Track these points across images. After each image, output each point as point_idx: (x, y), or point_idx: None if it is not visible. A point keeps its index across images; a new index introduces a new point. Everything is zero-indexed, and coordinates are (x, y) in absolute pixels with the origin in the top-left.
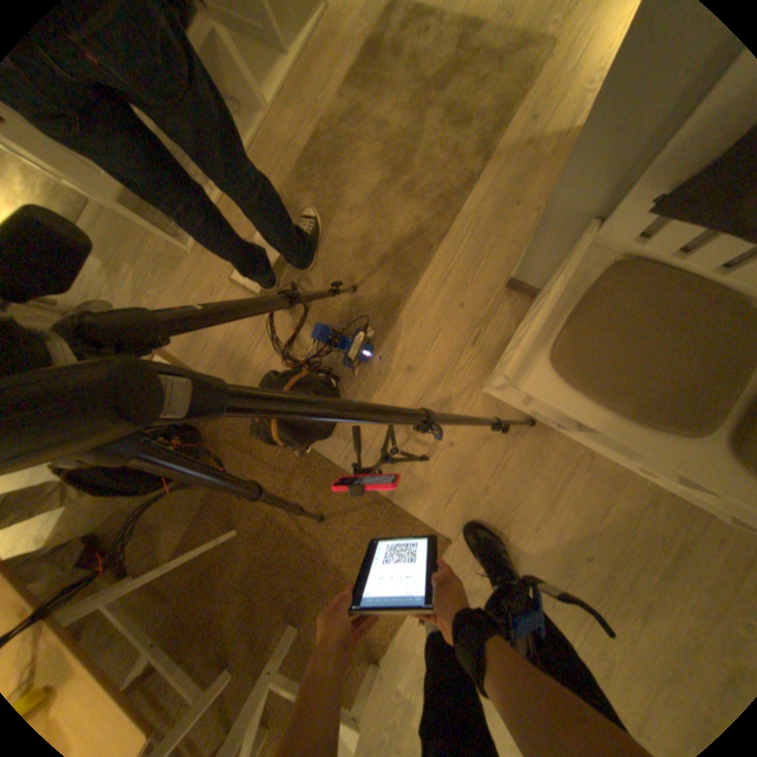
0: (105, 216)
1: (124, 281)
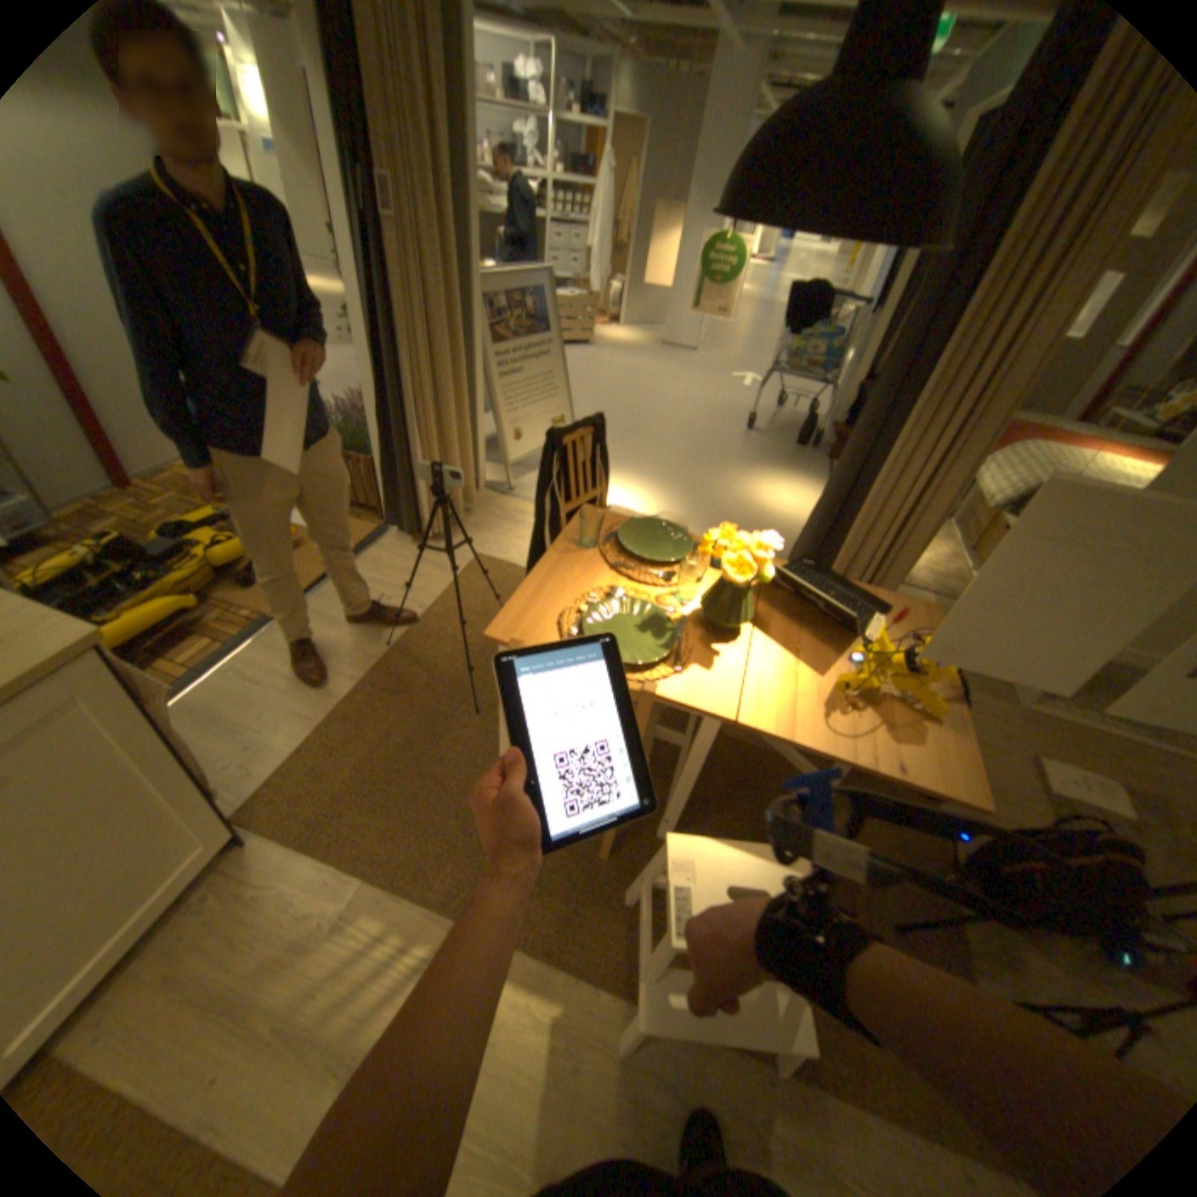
0: None
1: None
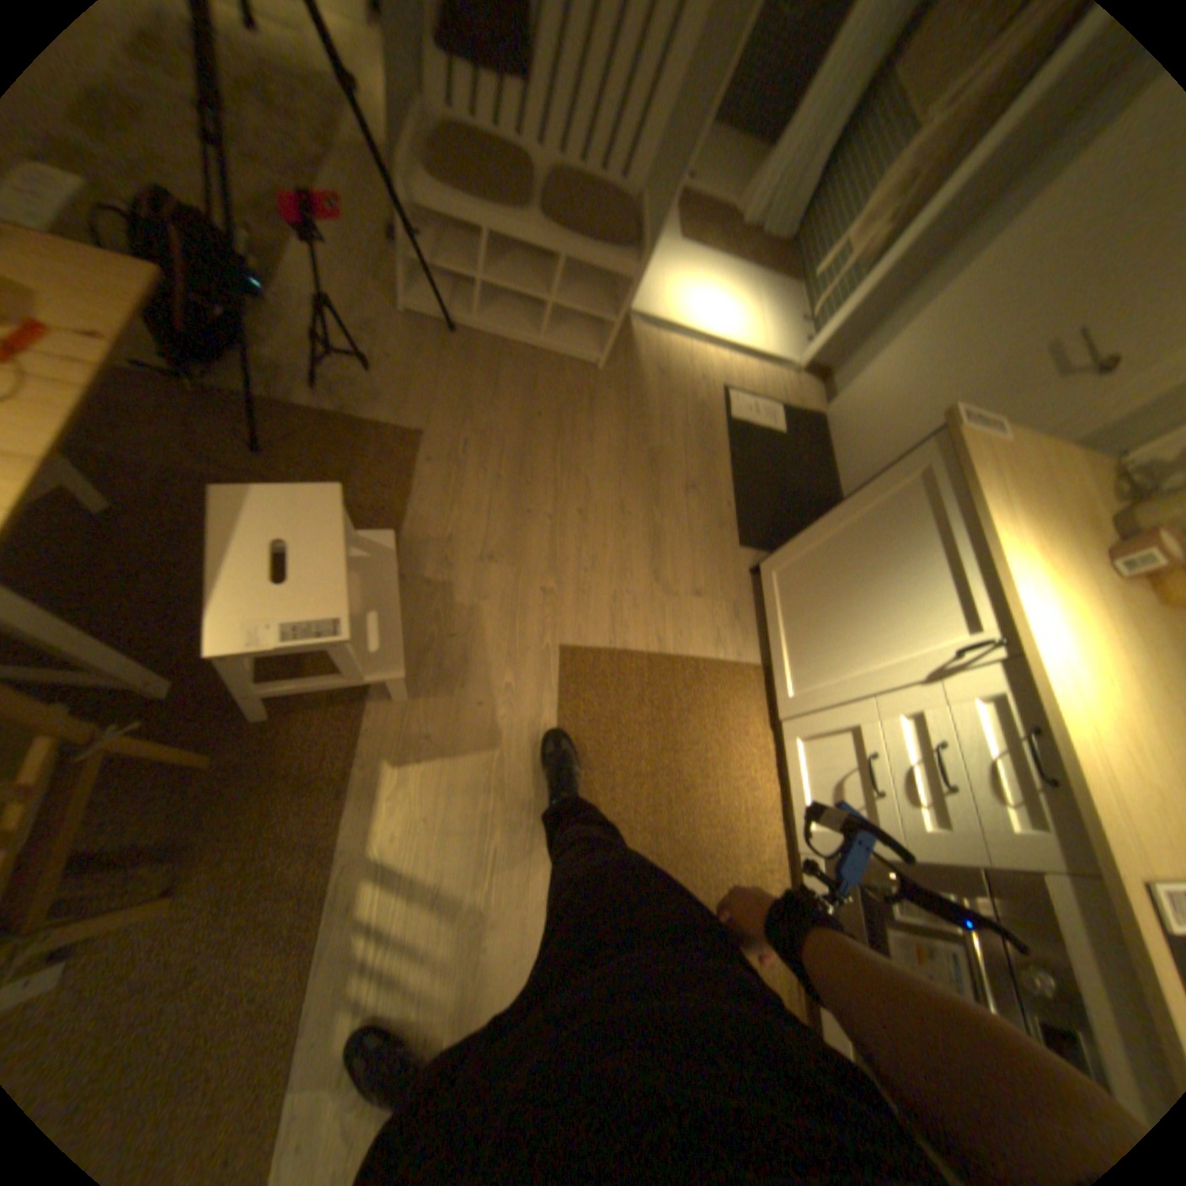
0: None
1: None
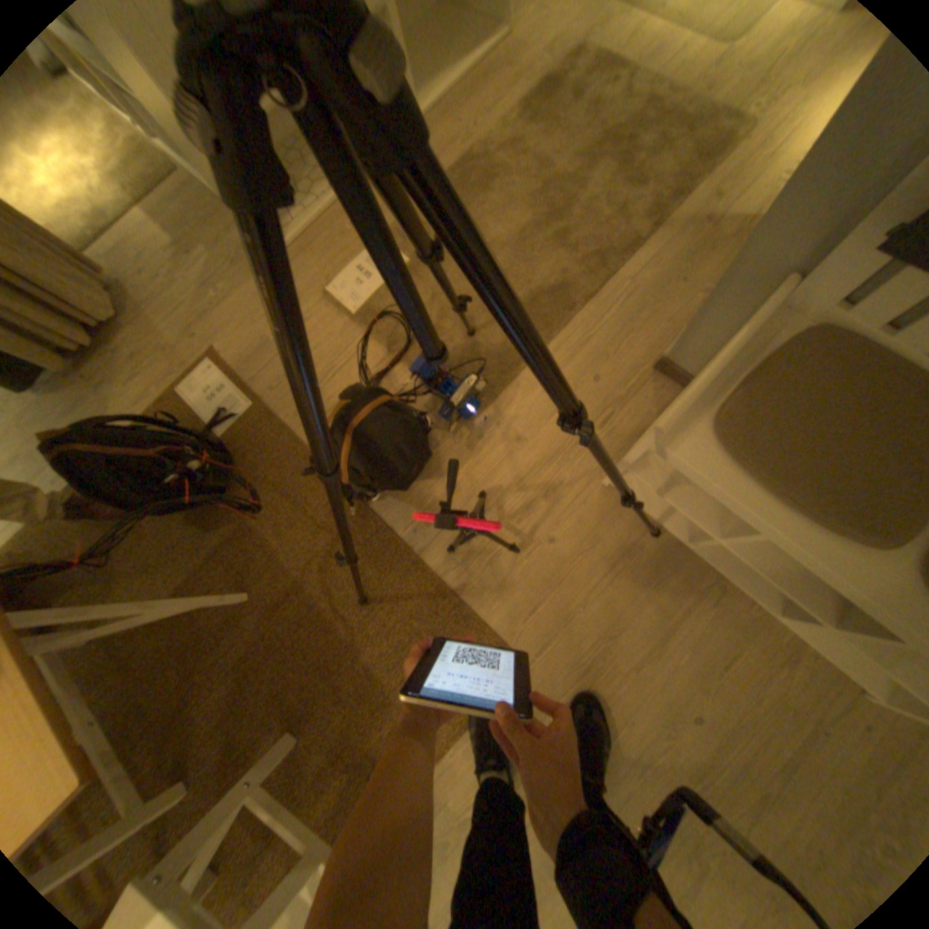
0: (194, 191)
1: (194, 266)
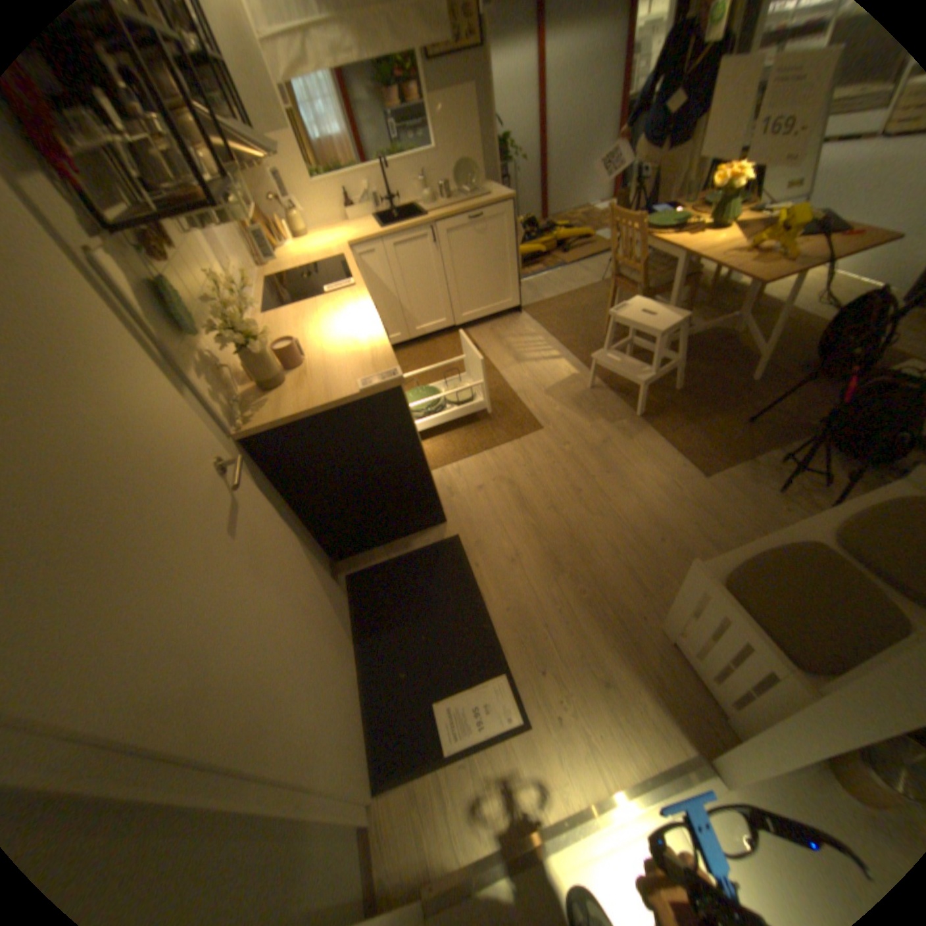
0: None
1: None
